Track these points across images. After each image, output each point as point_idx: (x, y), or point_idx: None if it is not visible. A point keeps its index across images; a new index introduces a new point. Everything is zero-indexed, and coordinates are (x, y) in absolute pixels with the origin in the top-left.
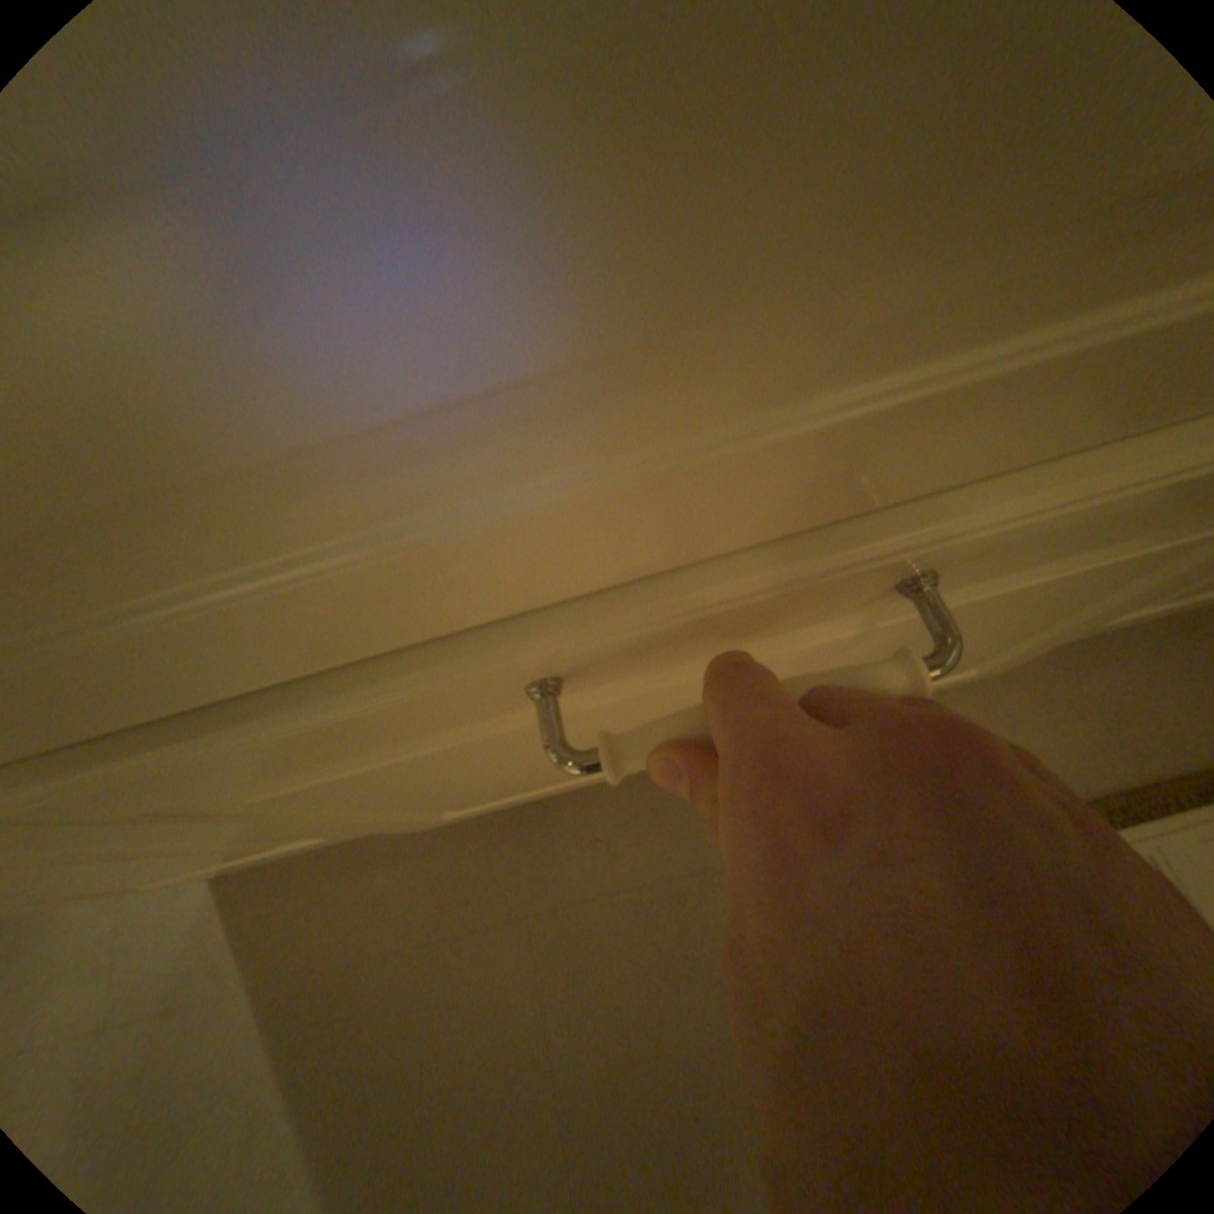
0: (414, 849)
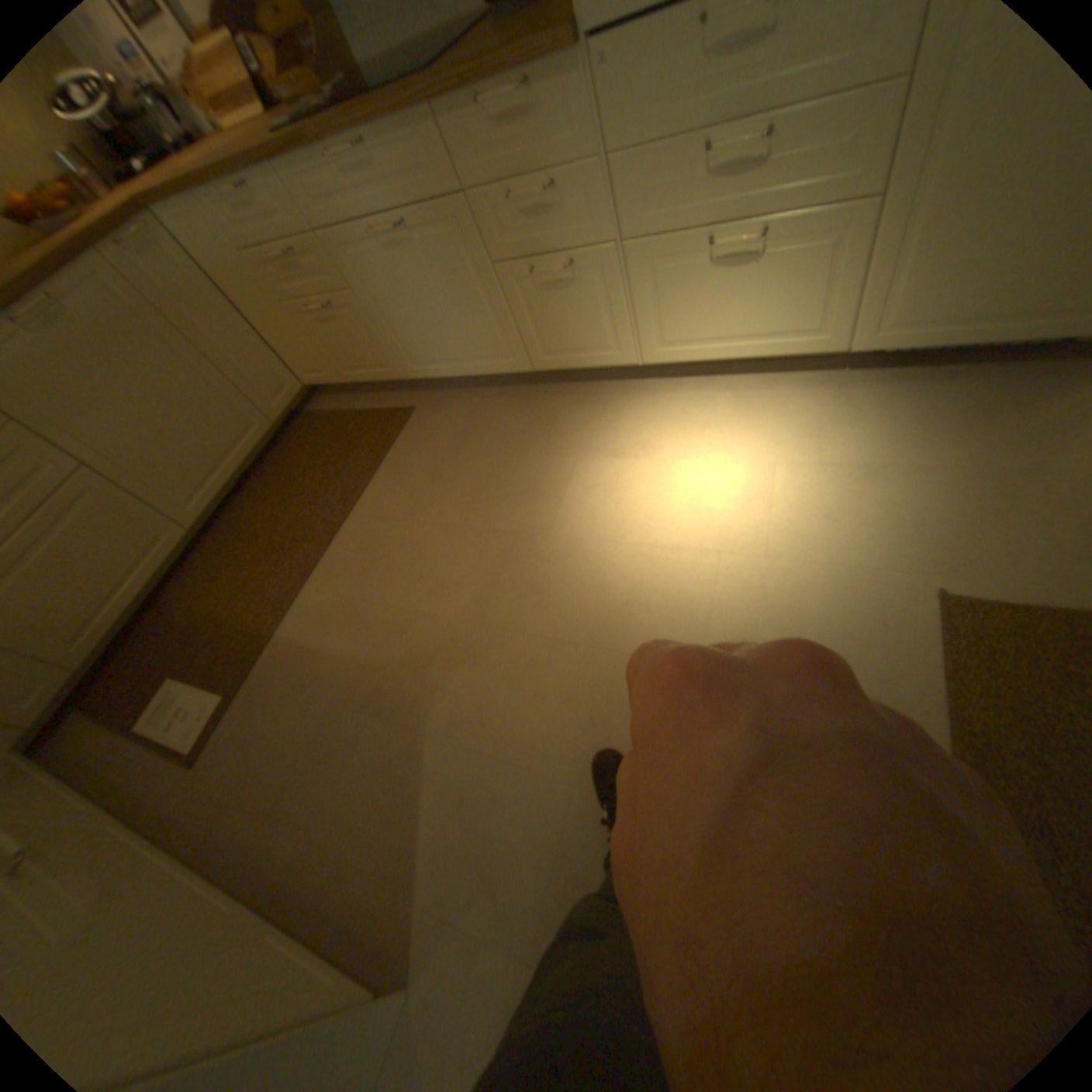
0: (319, 918)
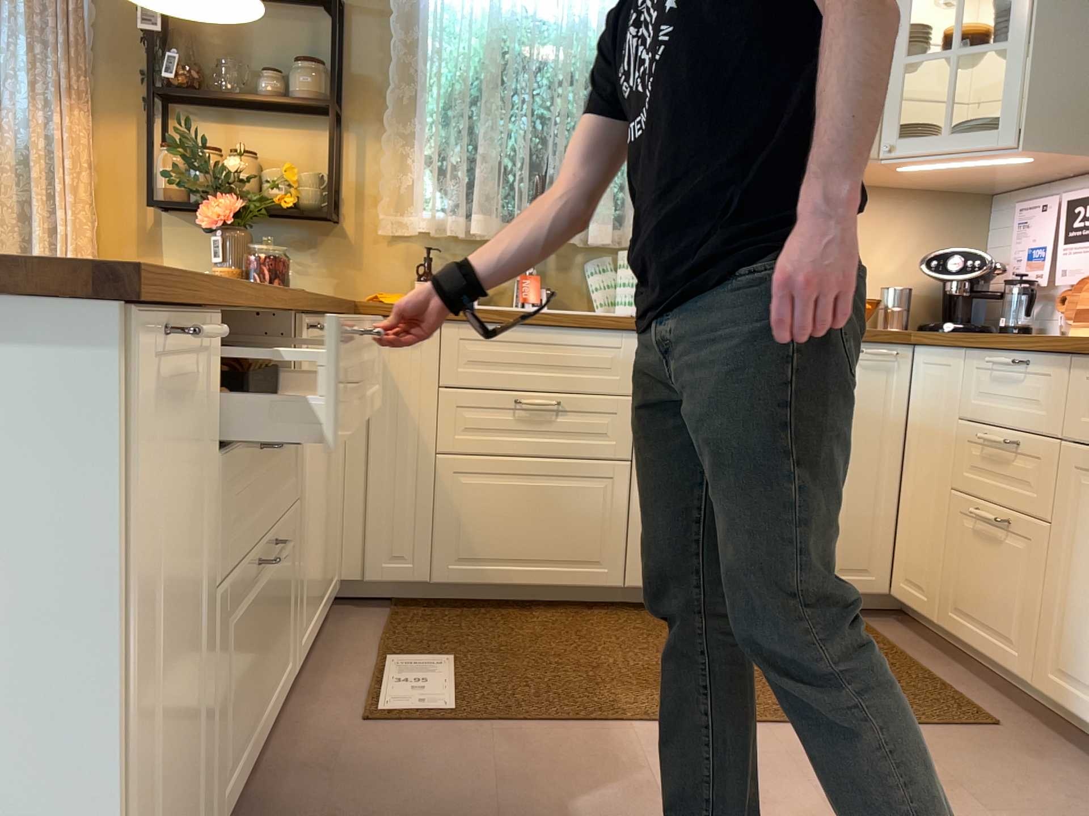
0: None
